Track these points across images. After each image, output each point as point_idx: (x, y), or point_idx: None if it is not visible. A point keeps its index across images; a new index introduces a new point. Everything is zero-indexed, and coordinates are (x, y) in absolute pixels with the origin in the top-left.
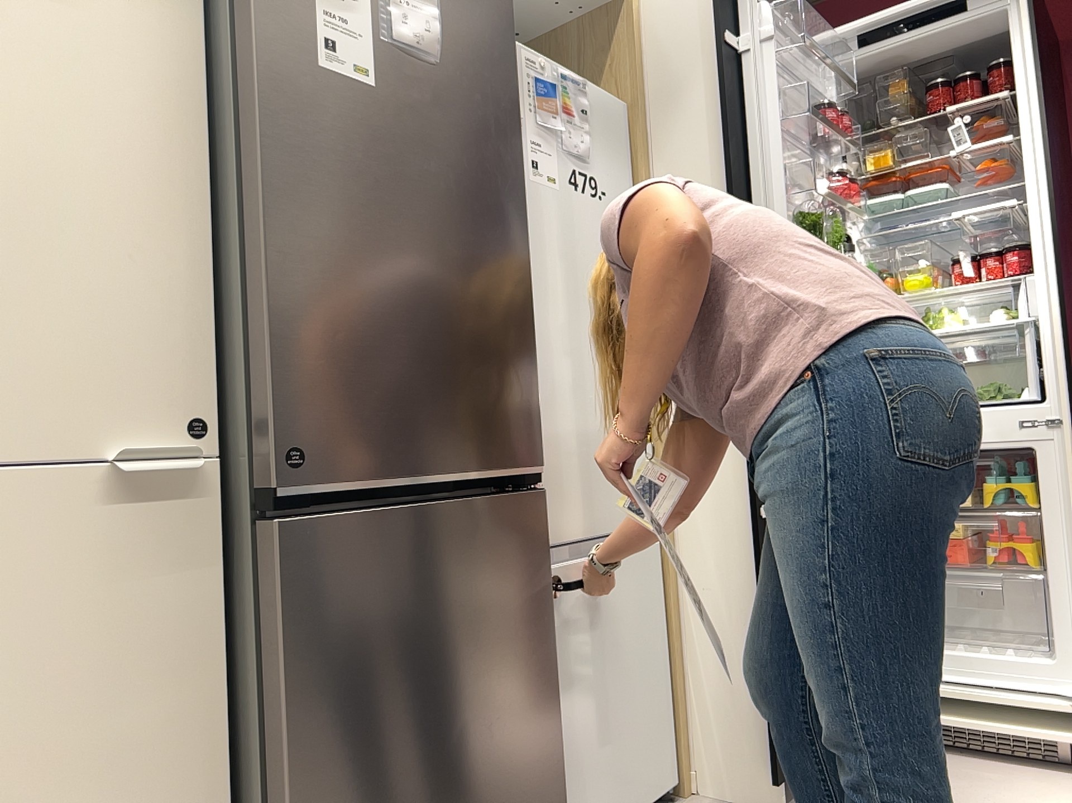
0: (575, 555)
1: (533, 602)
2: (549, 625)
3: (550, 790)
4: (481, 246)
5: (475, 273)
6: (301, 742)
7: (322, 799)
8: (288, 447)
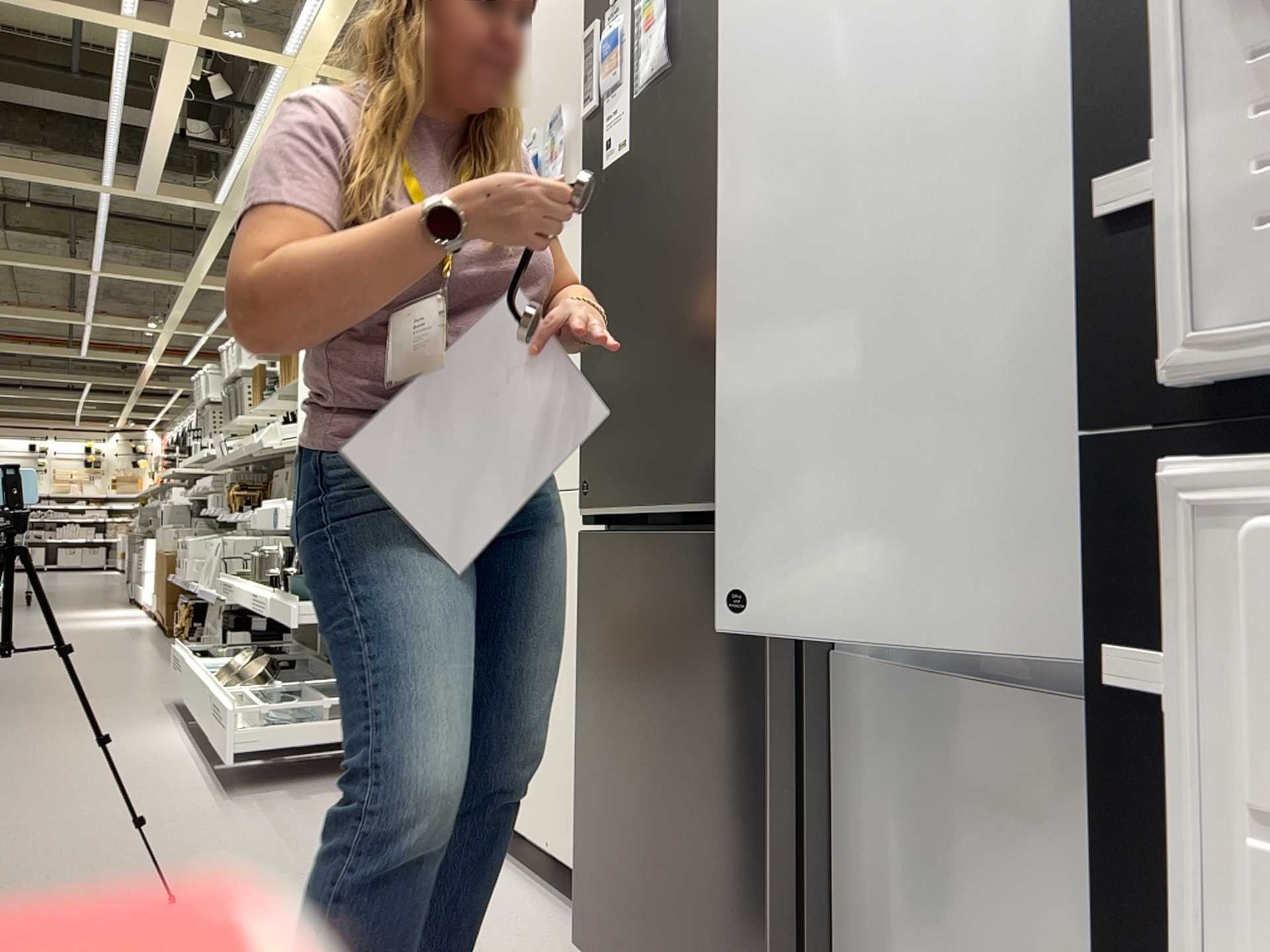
0: (988, 675)
1: (743, 681)
2: (765, 723)
3: (770, 948)
4: (707, 240)
5: (699, 276)
6: (583, 697)
7: (588, 747)
8: (585, 480)
